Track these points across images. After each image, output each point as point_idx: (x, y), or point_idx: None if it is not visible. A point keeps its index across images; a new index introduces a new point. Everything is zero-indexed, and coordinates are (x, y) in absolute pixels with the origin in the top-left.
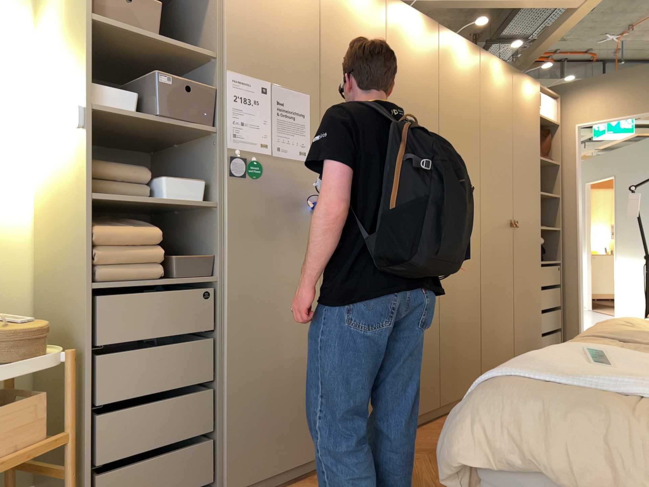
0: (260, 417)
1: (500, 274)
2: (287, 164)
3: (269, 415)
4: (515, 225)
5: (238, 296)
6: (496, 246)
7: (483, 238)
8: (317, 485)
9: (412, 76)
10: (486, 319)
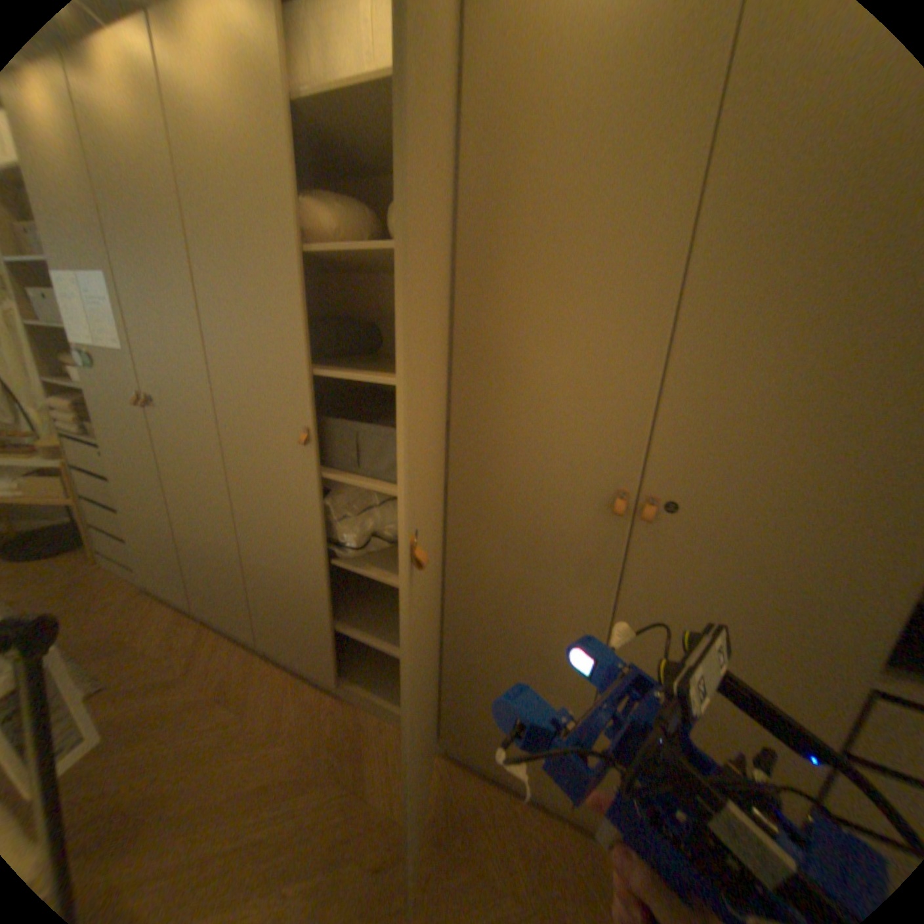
0: (141, 555)
1: (526, 608)
2: (105, 356)
3: (146, 558)
4: (645, 518)
5: (106, 464)
6: (515, 542)
7: (451, 508)
8: (164, 630)
9: (217, 167)
10: (458, 663)
